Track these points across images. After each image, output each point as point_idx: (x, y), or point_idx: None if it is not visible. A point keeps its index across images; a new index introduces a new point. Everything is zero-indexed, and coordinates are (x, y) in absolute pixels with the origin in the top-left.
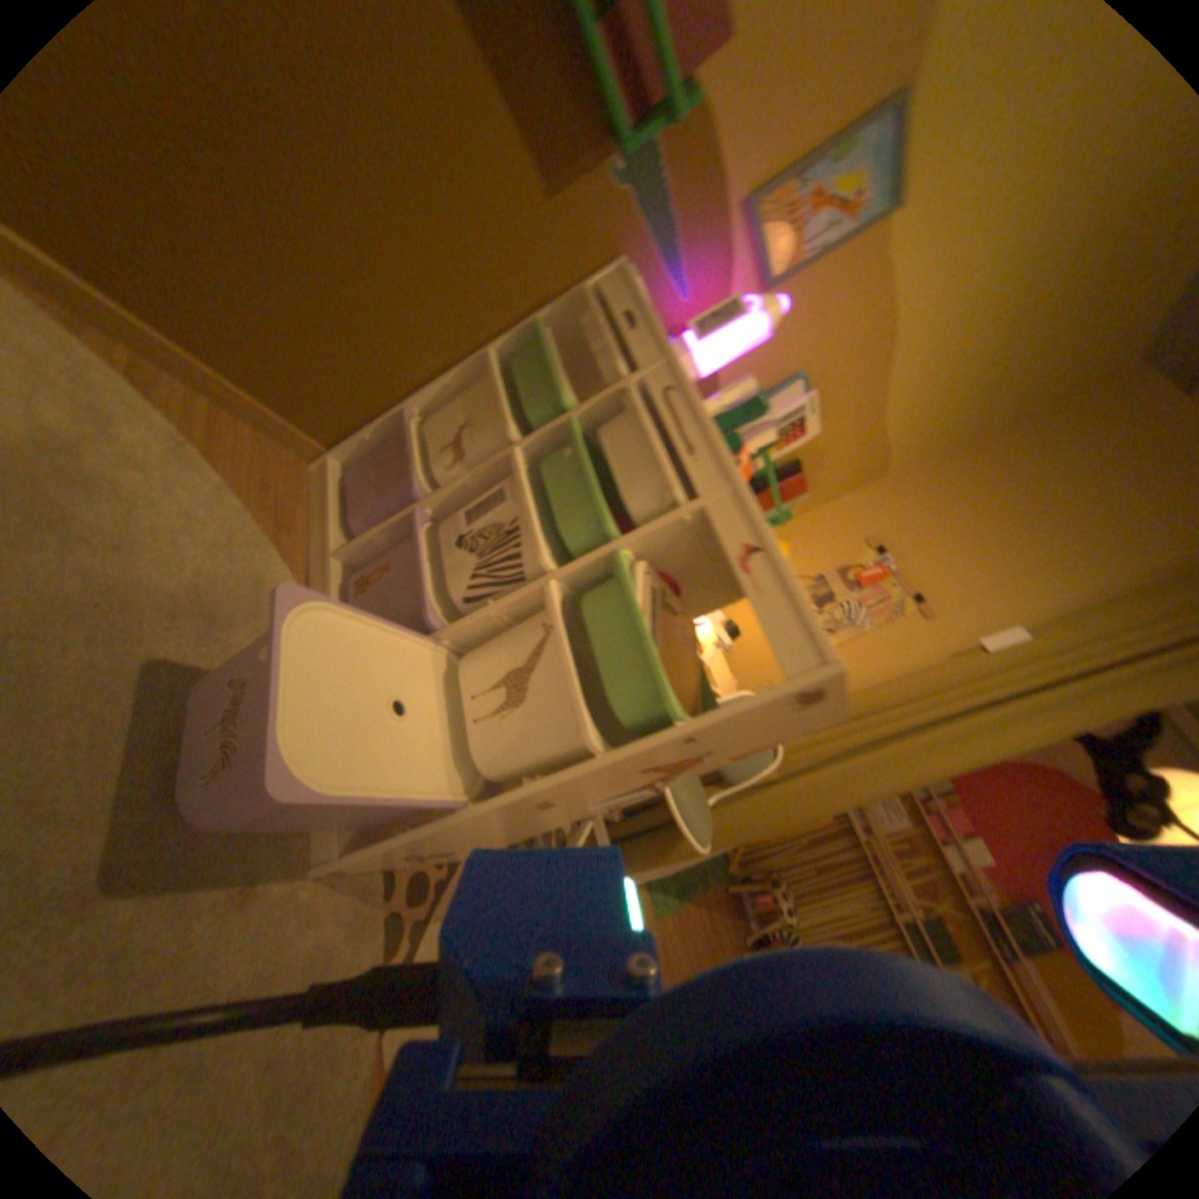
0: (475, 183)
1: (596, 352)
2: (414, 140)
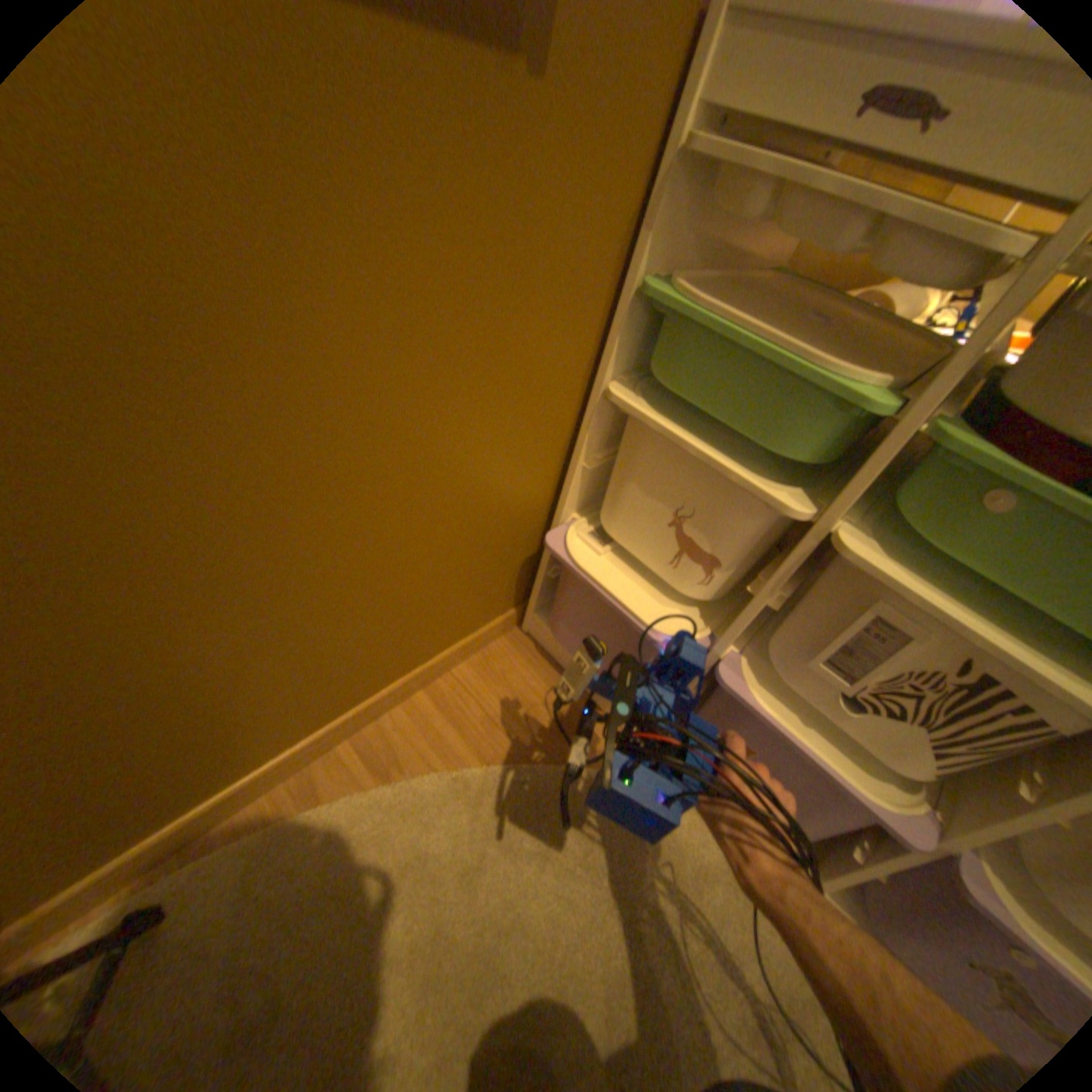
0: (423, 208)
1: (846, 221)
2: (294, 286)
